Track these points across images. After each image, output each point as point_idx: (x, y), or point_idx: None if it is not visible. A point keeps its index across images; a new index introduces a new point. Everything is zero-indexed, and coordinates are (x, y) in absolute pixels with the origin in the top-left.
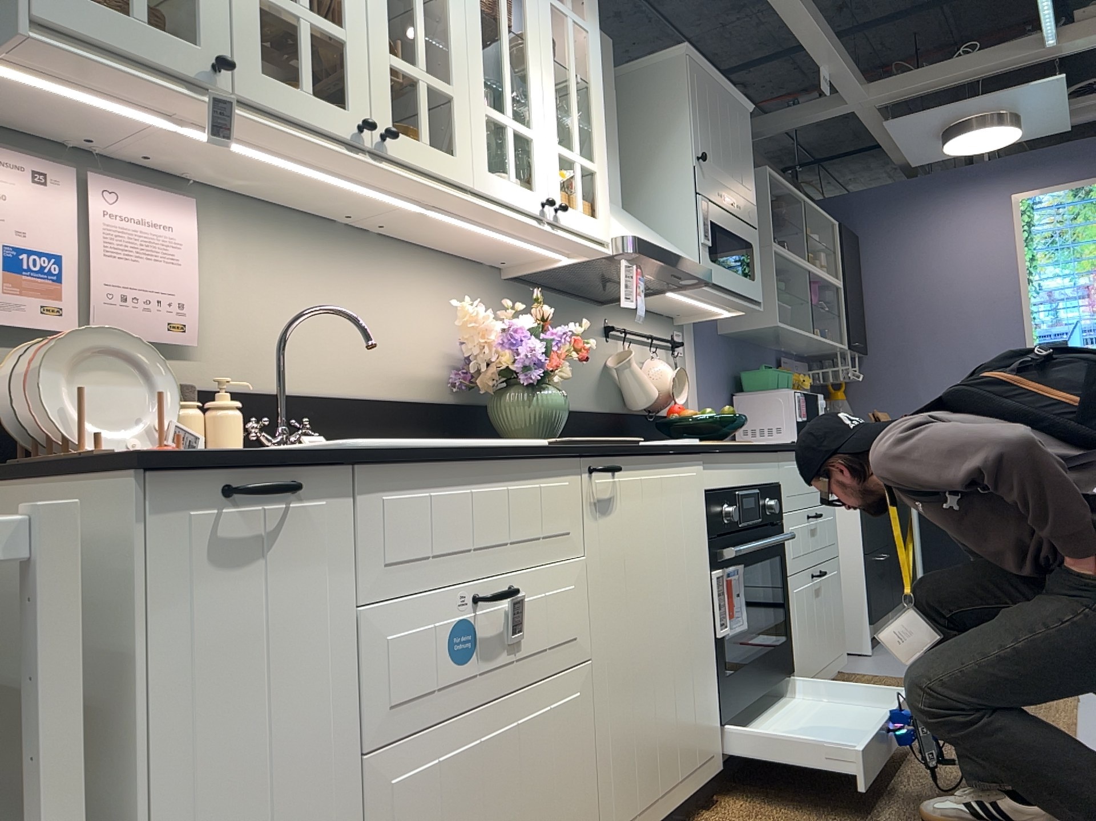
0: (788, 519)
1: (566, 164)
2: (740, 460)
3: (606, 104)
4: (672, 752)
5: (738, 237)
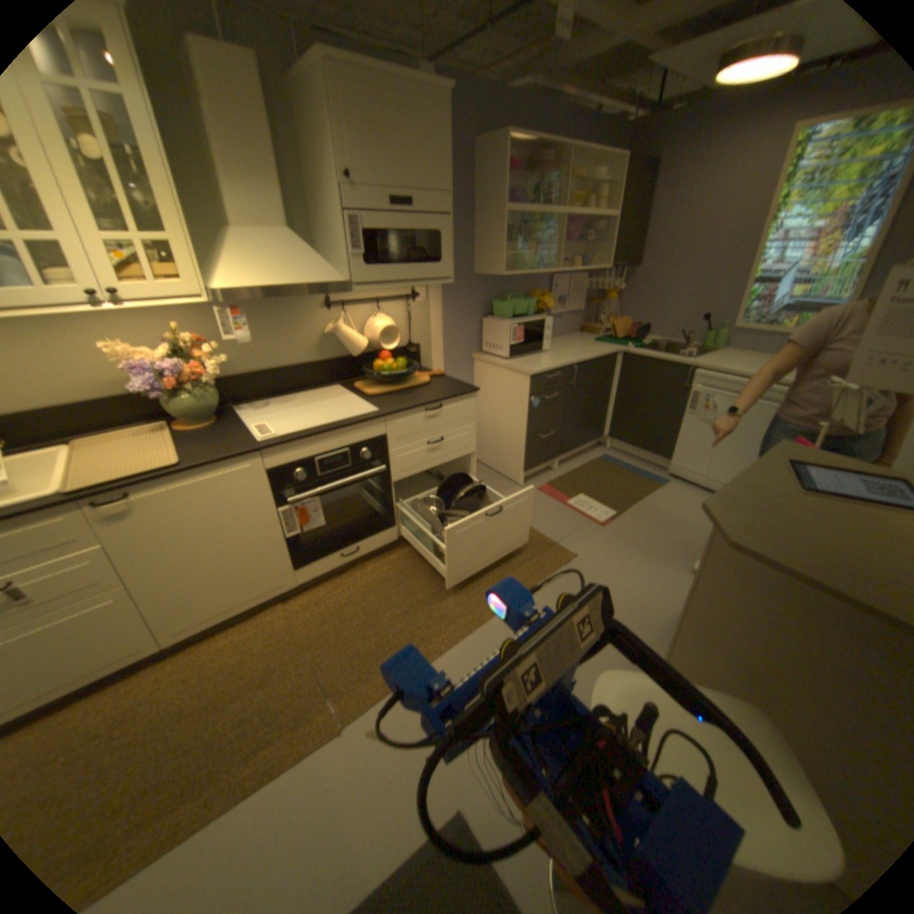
0: (395, 454)
1: (125, 247)
2: (318, 440)
3: (247, 133)
4: (232, 596)
5: (415, 232)
